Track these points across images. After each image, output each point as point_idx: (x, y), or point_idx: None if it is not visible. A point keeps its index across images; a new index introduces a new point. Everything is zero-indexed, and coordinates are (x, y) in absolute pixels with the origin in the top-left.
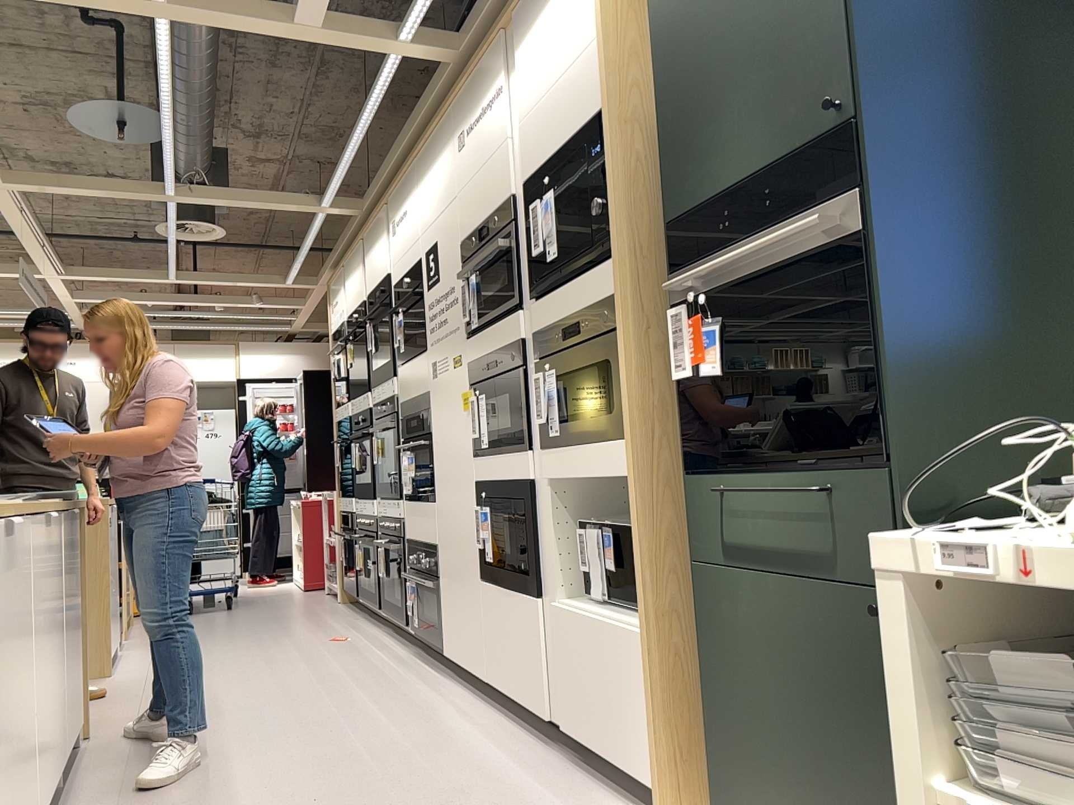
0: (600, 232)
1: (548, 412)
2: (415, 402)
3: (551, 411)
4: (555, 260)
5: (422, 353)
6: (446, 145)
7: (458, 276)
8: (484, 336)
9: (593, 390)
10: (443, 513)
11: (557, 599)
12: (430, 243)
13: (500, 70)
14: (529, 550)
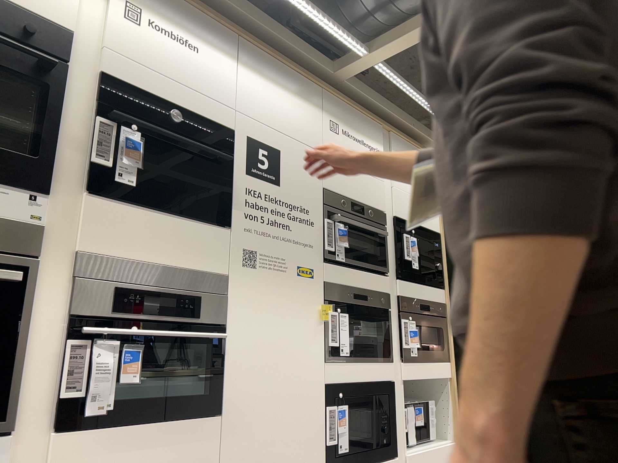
0: (437, 275)
1: (411, 342)
2: (174, 275)
3: (416, 342)
4: (415, 269)
5: (201, 221)
6: (309, 100)
7: (317, 208)
8: (349, 273)
9: (428, 337)
10: (247, 425)
11: (404, 452)
12: (264, 139)
13: (379, 141)
14: (390, 426)
